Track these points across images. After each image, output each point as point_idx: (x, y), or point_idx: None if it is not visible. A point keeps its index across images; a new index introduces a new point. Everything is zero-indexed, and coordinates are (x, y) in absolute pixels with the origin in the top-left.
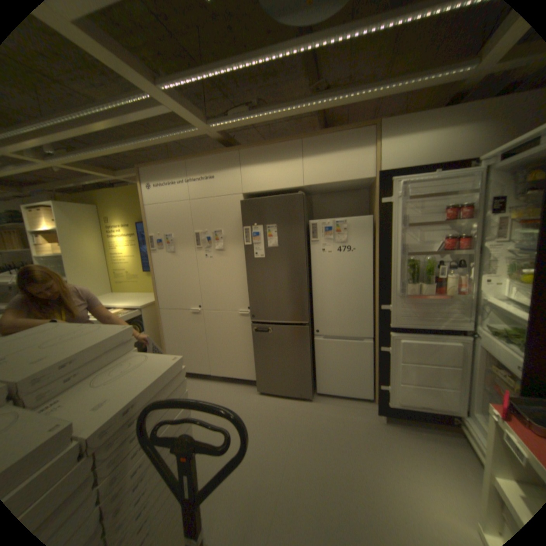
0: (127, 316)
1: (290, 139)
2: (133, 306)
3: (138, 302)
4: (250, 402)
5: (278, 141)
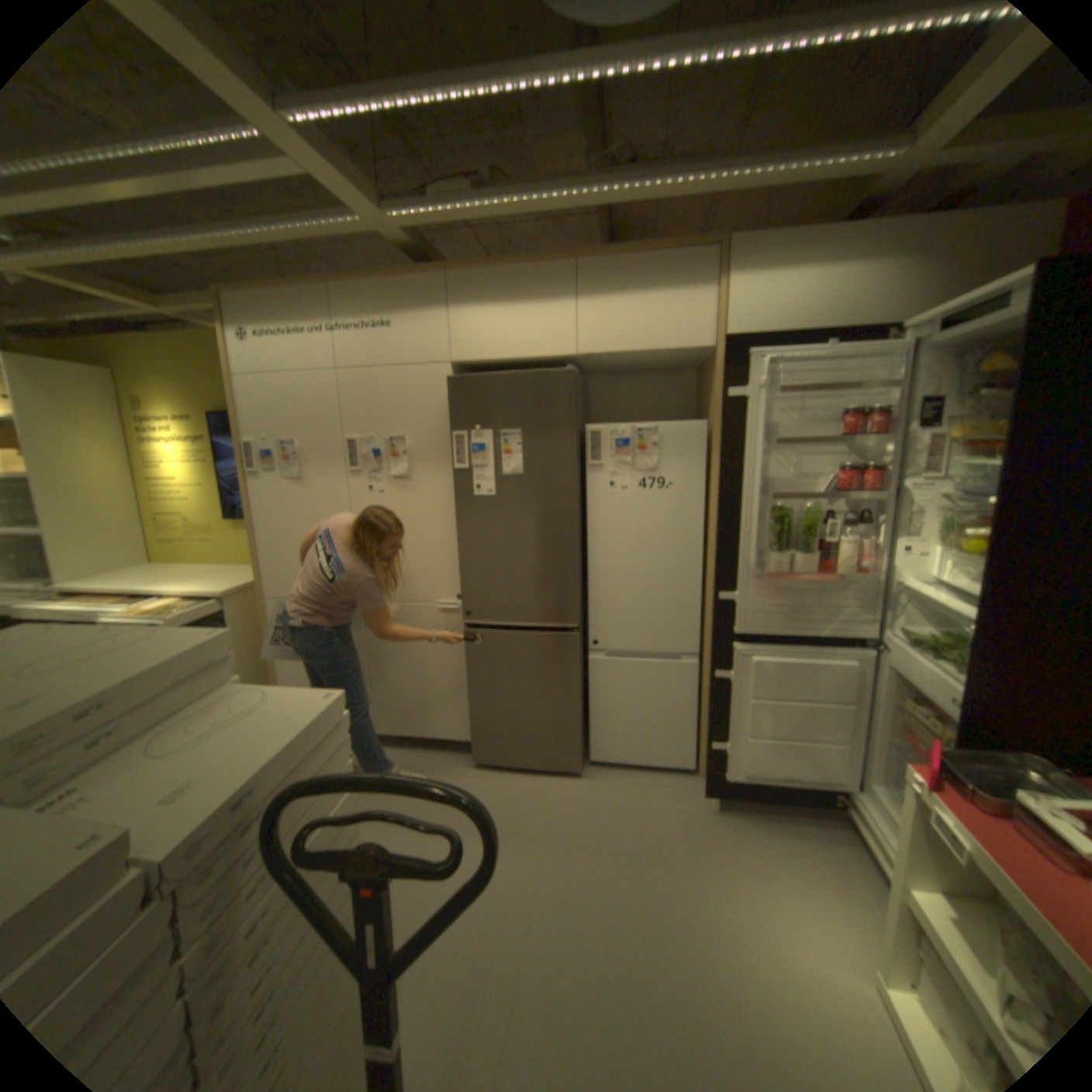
0: (191, 613)
1: (552, 258)
2: (203, 593)
3: (214, 584)
4: (460, 784)
5: (527, 260)
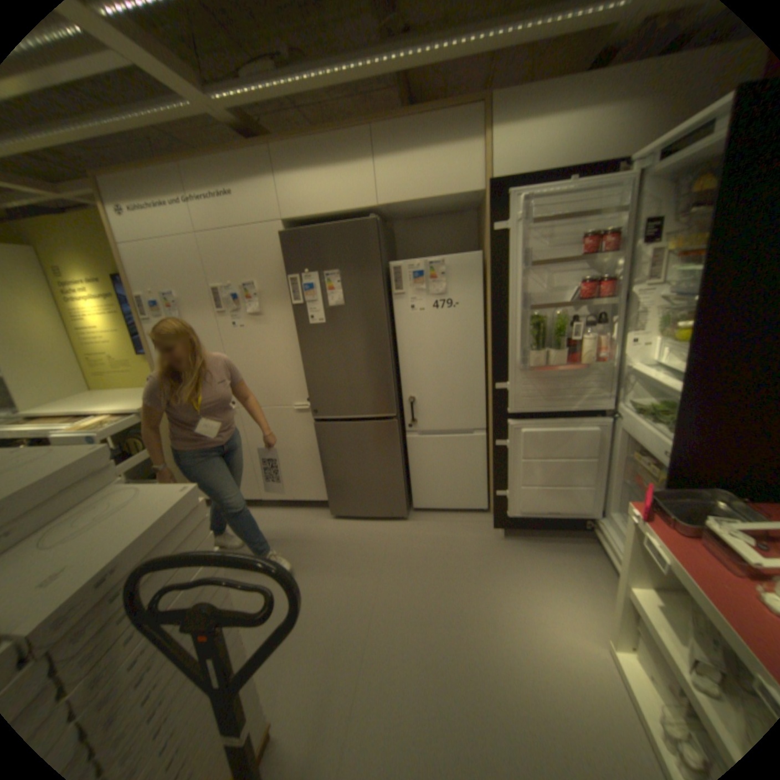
0: (117, 426)
1: (350, 125)
2: (124, 410)
3: (132, 403)
4: (322, 530)
5: (330, 128)
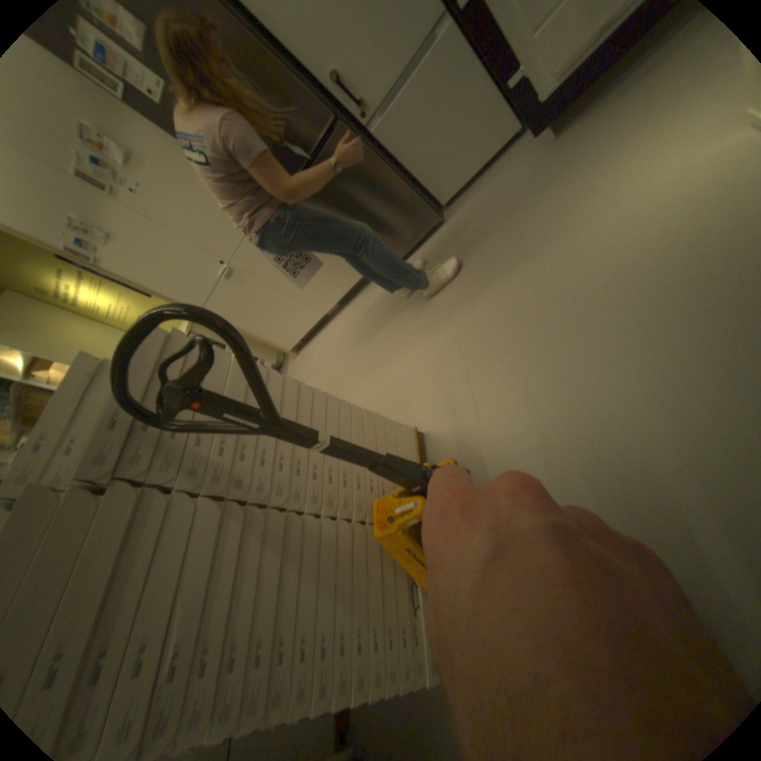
0: None
1: None
2: None
3: None
4: (382, 294)
5: None
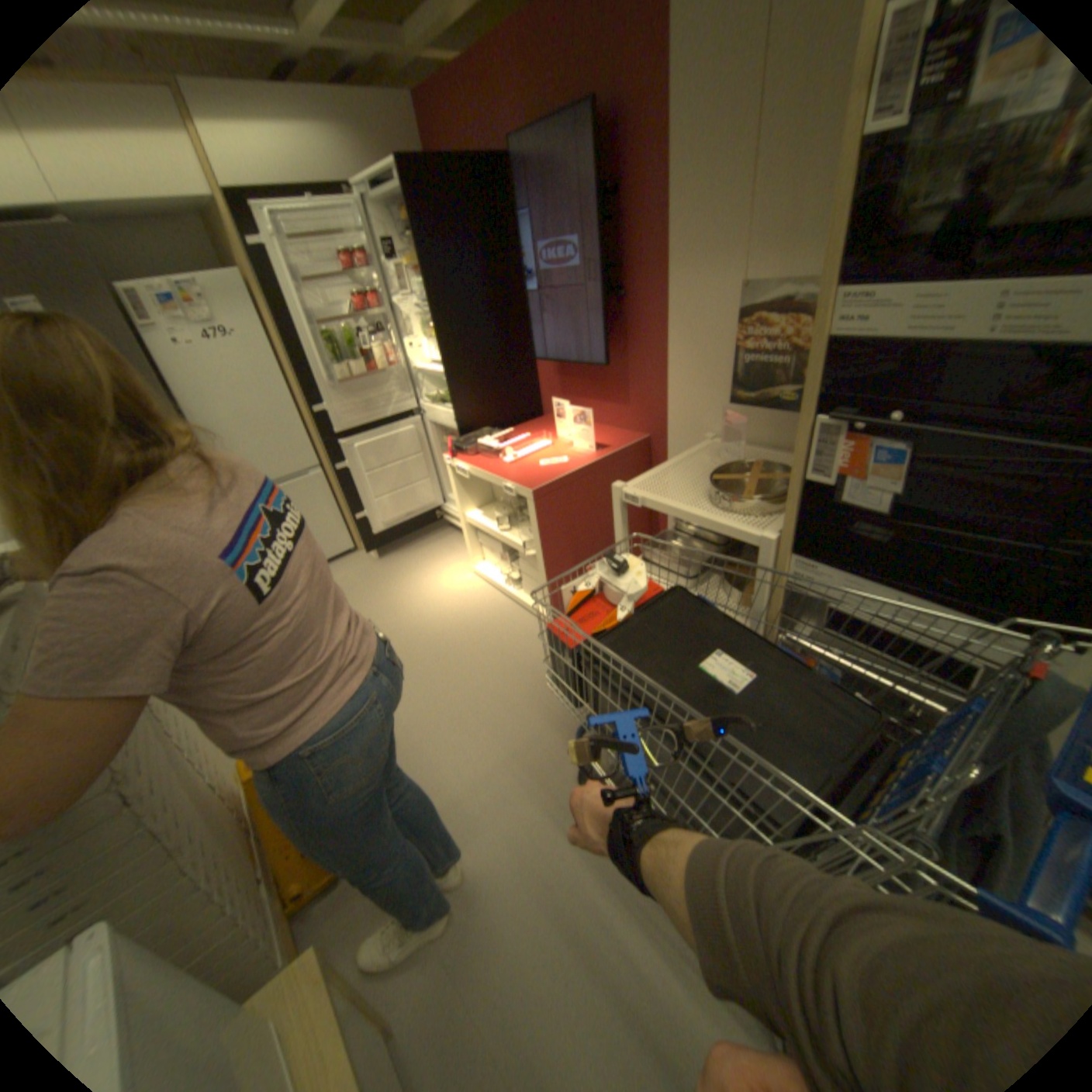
0: None
1: None
2: None
3: None
4: None
5: None
